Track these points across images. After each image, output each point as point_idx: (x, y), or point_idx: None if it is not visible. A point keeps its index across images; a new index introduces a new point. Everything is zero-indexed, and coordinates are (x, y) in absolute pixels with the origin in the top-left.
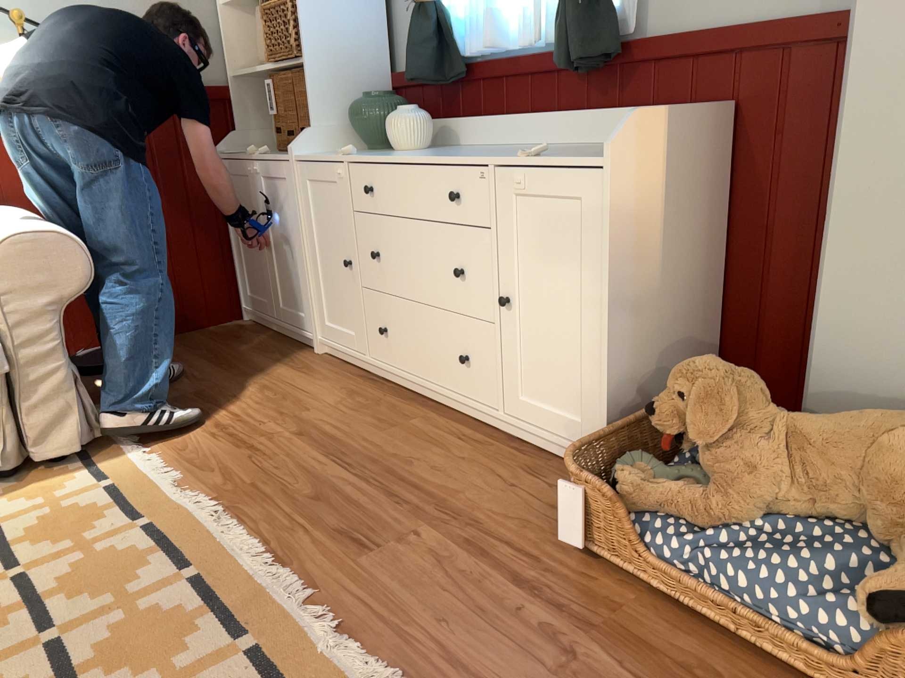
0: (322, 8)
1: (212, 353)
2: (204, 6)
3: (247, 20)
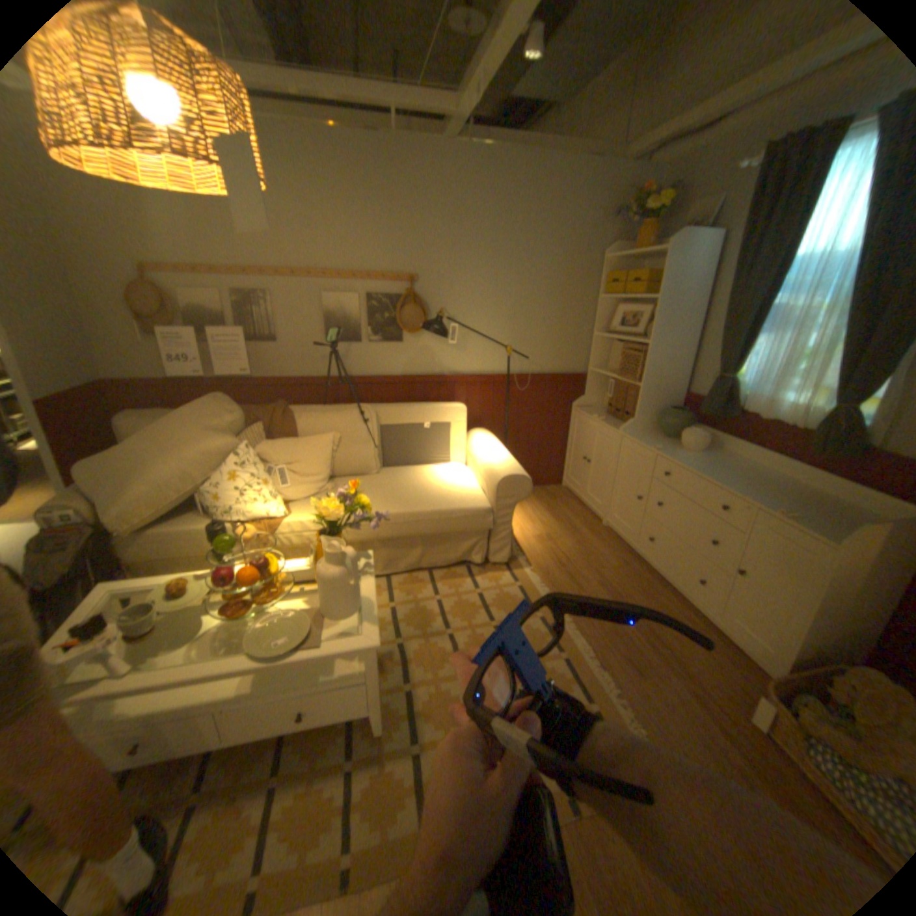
0: (660, 359)
1: (549, 508)
2: (586, 333)
3: (606, 340)
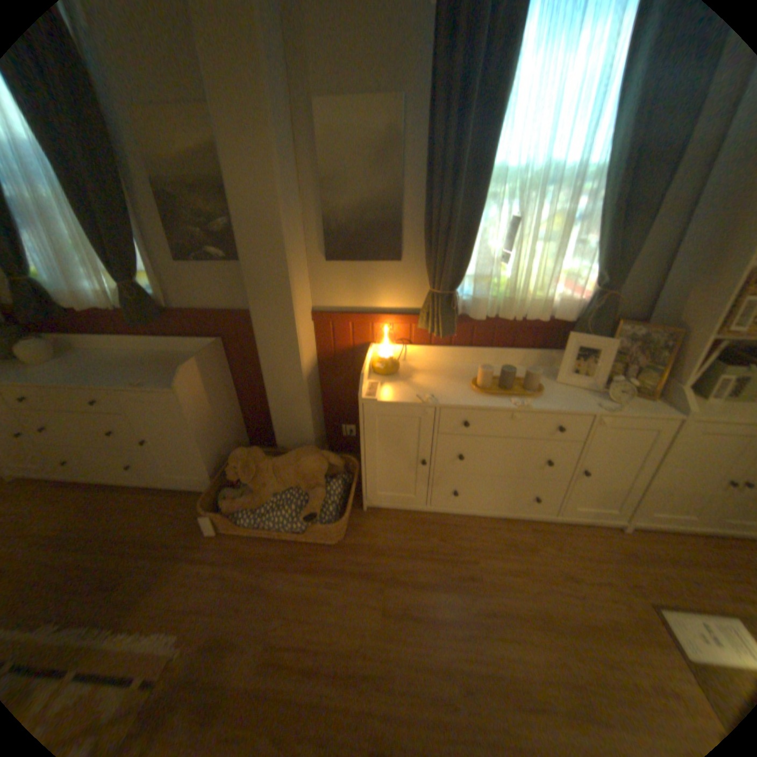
0: None
1: None
2: None
3: None
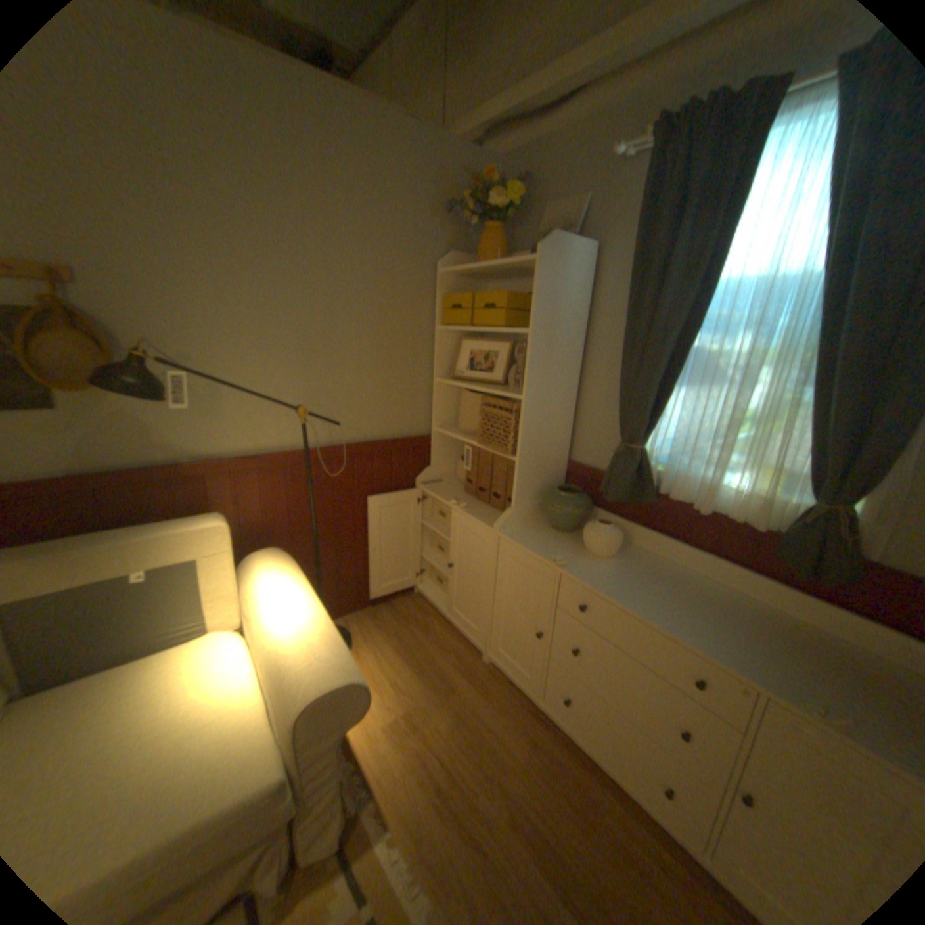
0: (537, 421)
1: (403, 645)
2: (424, 379)
3: (452, 388)
